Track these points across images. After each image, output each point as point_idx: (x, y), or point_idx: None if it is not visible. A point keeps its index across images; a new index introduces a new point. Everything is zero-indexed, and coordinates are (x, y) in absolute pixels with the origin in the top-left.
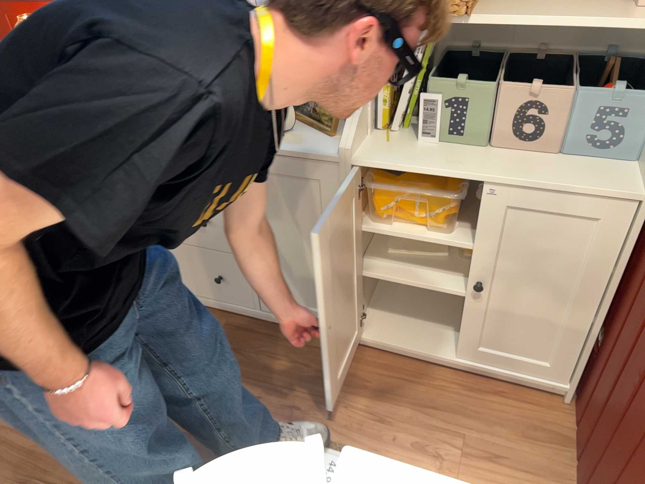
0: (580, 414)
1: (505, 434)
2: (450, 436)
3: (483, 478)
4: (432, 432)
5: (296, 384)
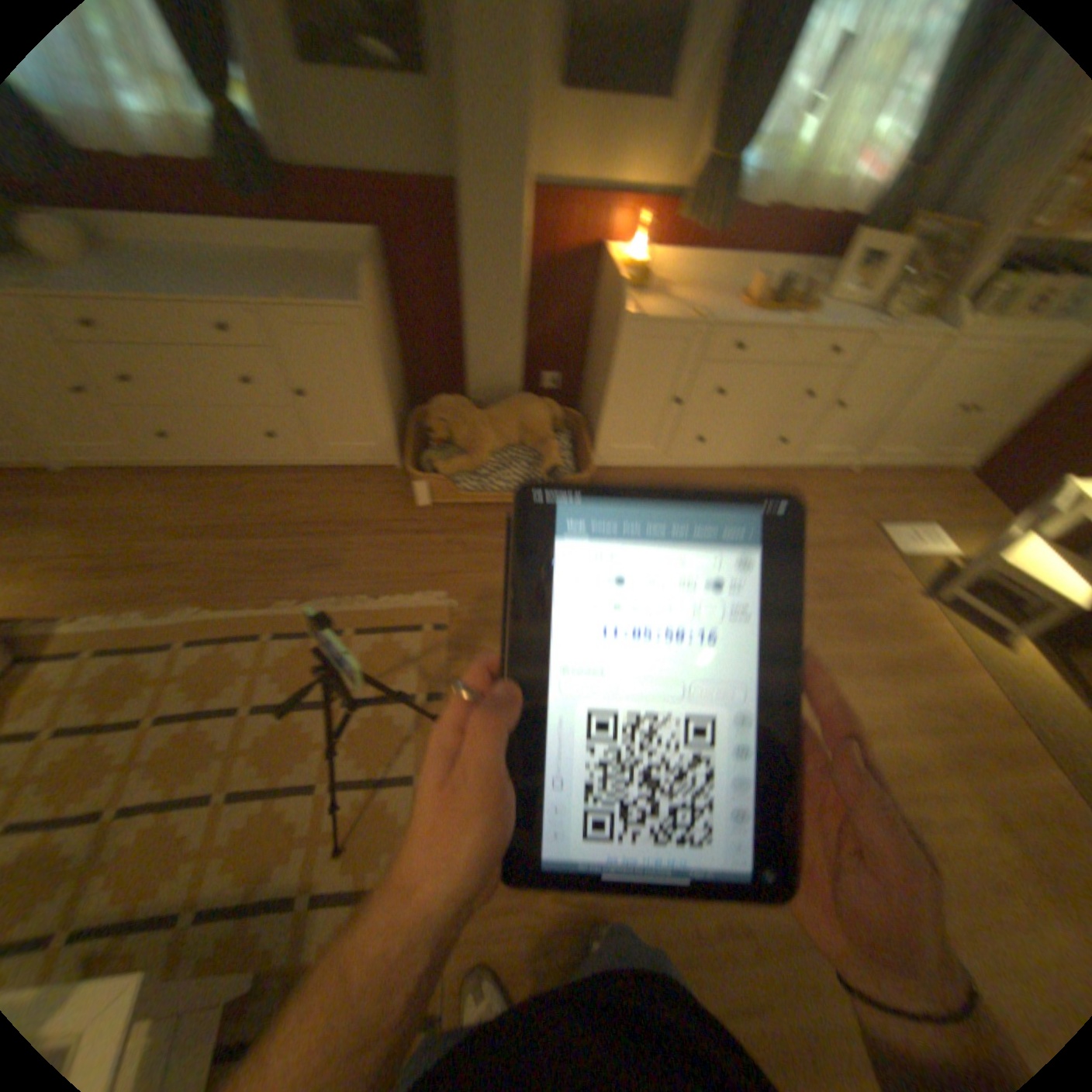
0: (983, 477)
1: (958, 497)
2: (940, 504)
3: (971, 518)
4: (931, 505)
5: (847, 501)
